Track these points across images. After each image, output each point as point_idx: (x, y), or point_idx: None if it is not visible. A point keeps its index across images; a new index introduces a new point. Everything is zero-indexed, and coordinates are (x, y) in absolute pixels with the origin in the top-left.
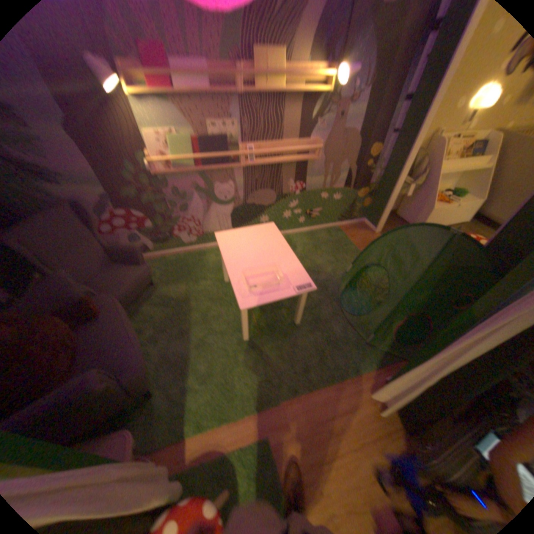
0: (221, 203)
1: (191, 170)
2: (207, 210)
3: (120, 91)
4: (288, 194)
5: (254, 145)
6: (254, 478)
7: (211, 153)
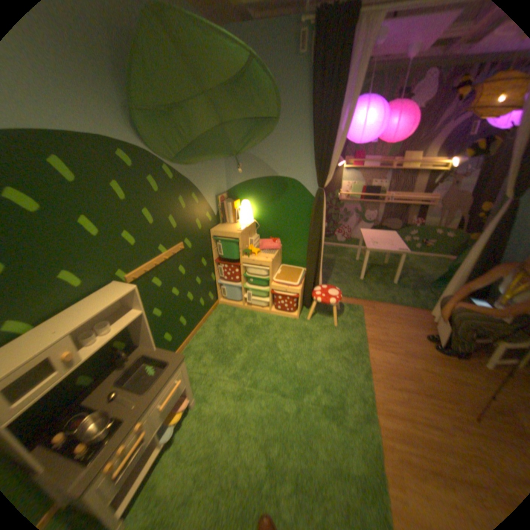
0: (365, 221)
1: (356, 201)
2: (356, 224)
3: (340, 166)
4: (410, 225)
5: (394, 193)
6: (351, 311)
7: (369, 194)
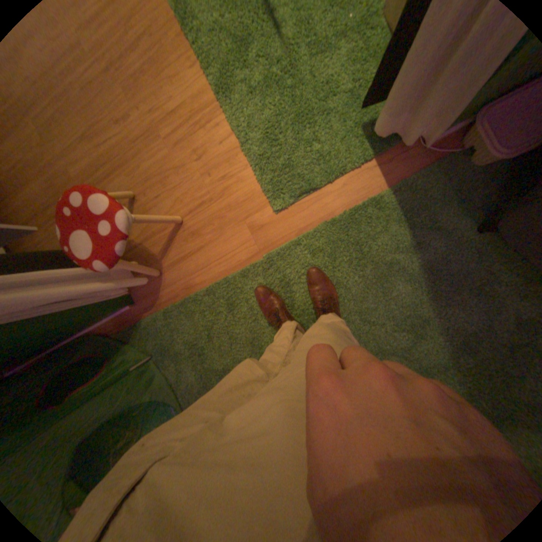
0: None
1: None
2: None
3: None
4: None
5: None
6: (280, 169)
7: None
